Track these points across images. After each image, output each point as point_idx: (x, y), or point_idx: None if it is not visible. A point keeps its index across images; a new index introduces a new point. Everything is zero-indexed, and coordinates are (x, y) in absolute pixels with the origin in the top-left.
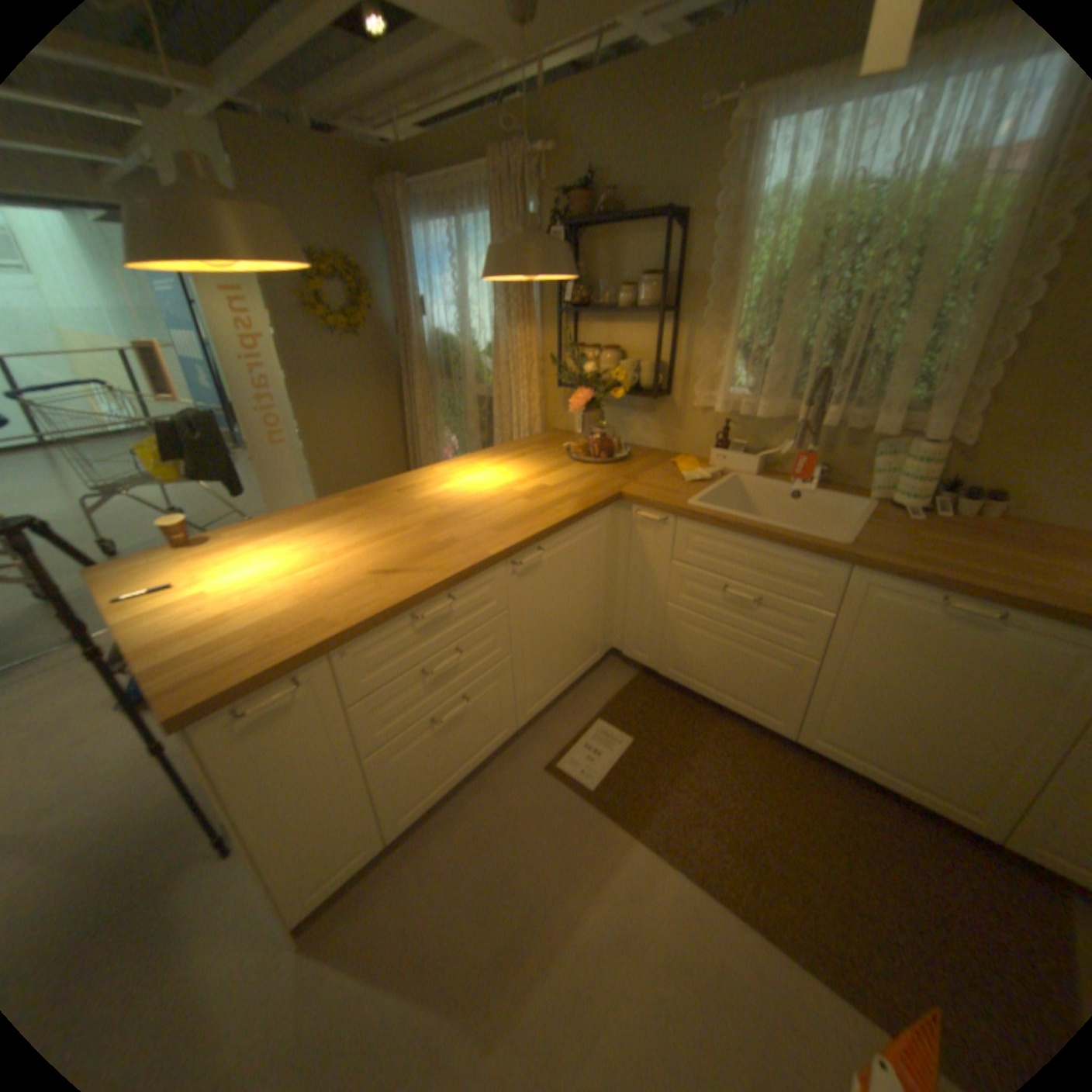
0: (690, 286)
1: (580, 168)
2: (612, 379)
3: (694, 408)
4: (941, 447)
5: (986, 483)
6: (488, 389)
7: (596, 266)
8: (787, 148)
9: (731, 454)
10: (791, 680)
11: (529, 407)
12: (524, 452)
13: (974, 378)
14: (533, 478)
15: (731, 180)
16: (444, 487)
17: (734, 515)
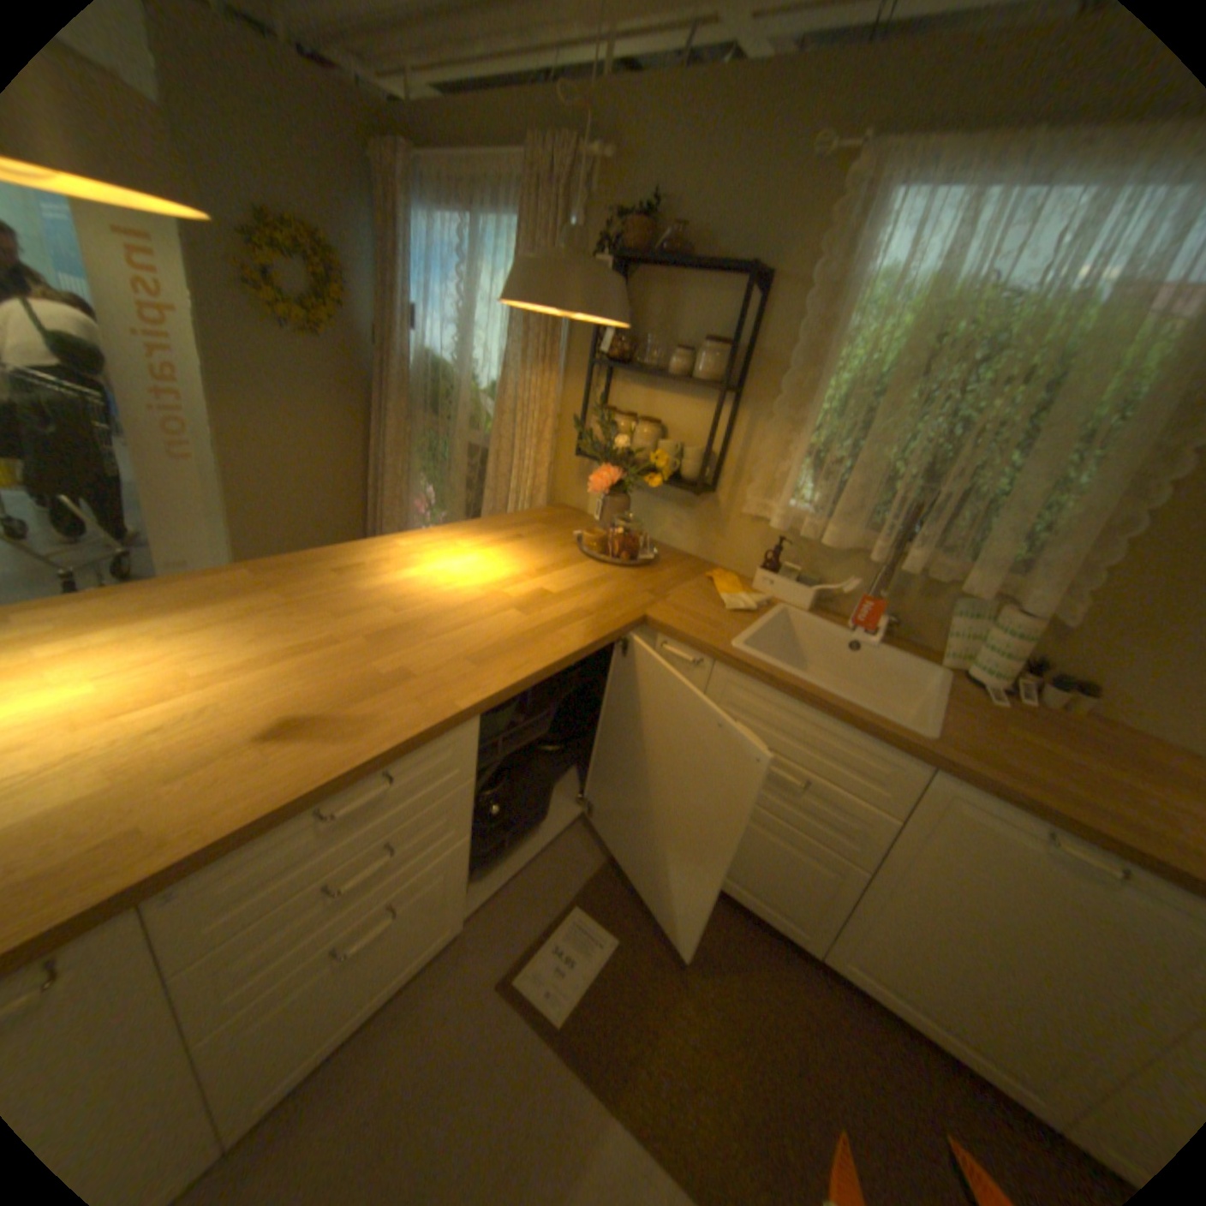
0: (762, 365)
1: (645, 188)
2: (650, 461)
3: (744, 514)
4: (1042, 625)
5: (1078, 672)
6: (486, 437)
7: (648, 315)
8: (913, 224)
9: (783, 580)
10: (832, 889)
11: (536, 471)
12: (523, 531)
13: (1087, 549)
14: (533, 576)
15: (837, 247)
16: (407, 571)
17: (793, 674)
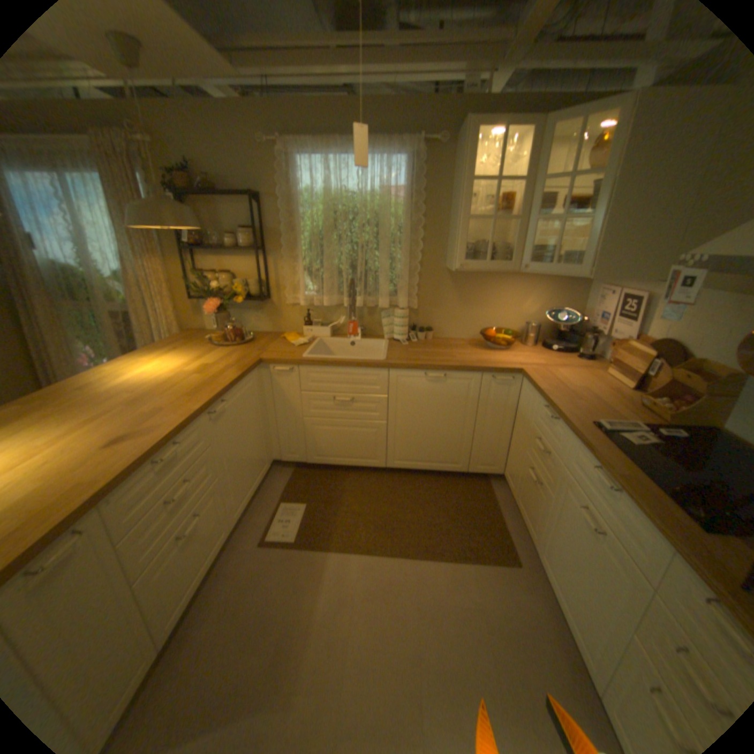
0: (269, 236)
1: (175, 157)
2: (232, 291)
3: (287, 305)
4: (405, 312)
5: (423, 325)
6: (120, 305)
7: (202, 221)
8: (307, 171)
9: (315, 328)
10: (376, 436)
11: (166, 315)
12: (174, 346)
13: (408, 281)
14: (195, 361)
15: (281, 182)
16: (121, 379)
17: (329, 358)
